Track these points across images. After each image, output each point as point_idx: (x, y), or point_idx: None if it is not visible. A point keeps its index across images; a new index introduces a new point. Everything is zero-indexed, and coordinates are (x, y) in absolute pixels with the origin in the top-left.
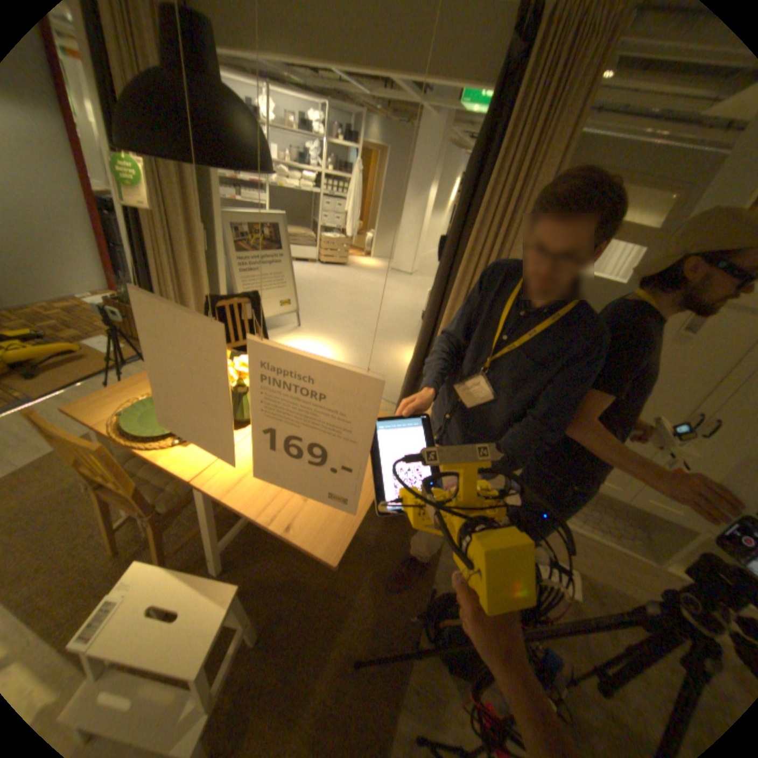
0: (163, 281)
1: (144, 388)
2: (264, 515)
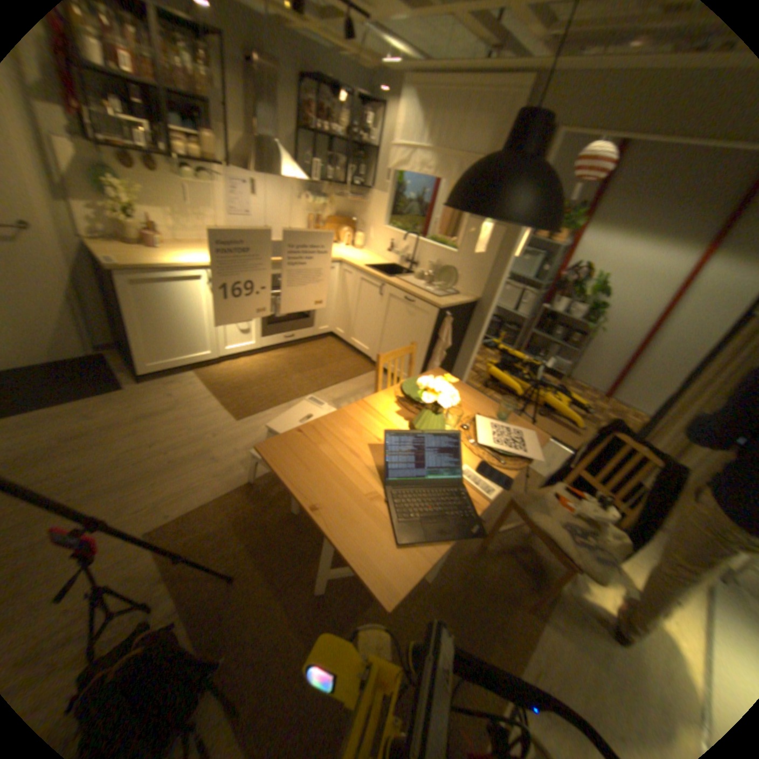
0: (682, 429)
1: (460, 392)
2: (318, 422)
